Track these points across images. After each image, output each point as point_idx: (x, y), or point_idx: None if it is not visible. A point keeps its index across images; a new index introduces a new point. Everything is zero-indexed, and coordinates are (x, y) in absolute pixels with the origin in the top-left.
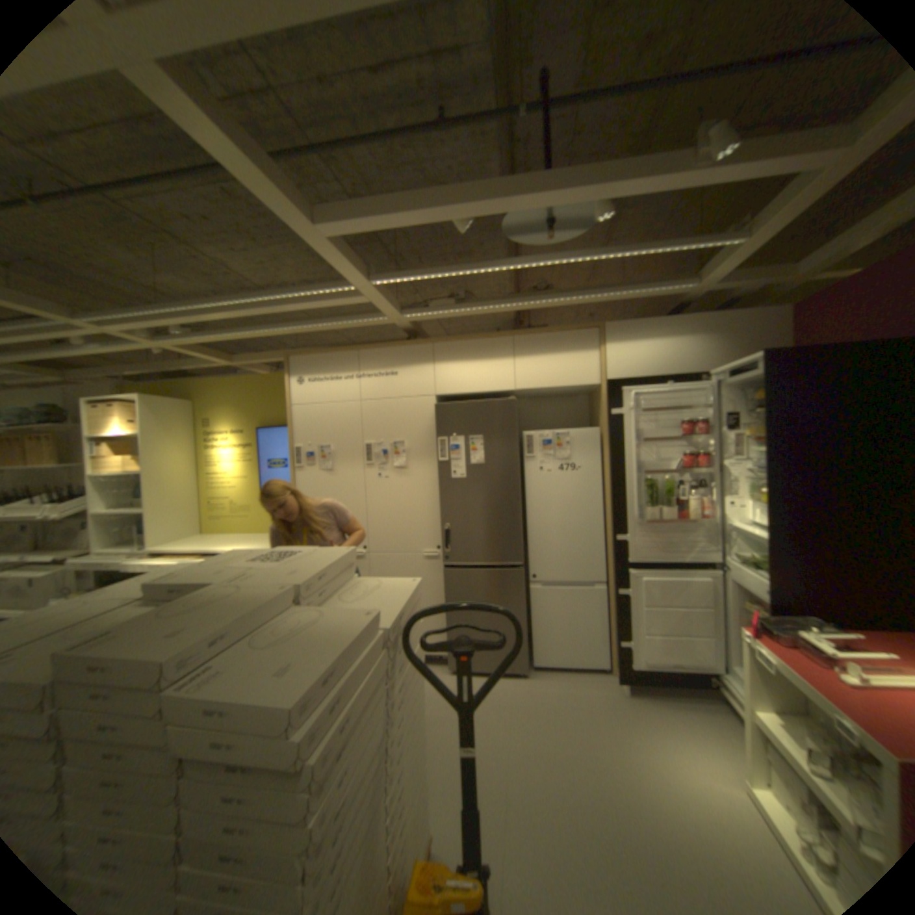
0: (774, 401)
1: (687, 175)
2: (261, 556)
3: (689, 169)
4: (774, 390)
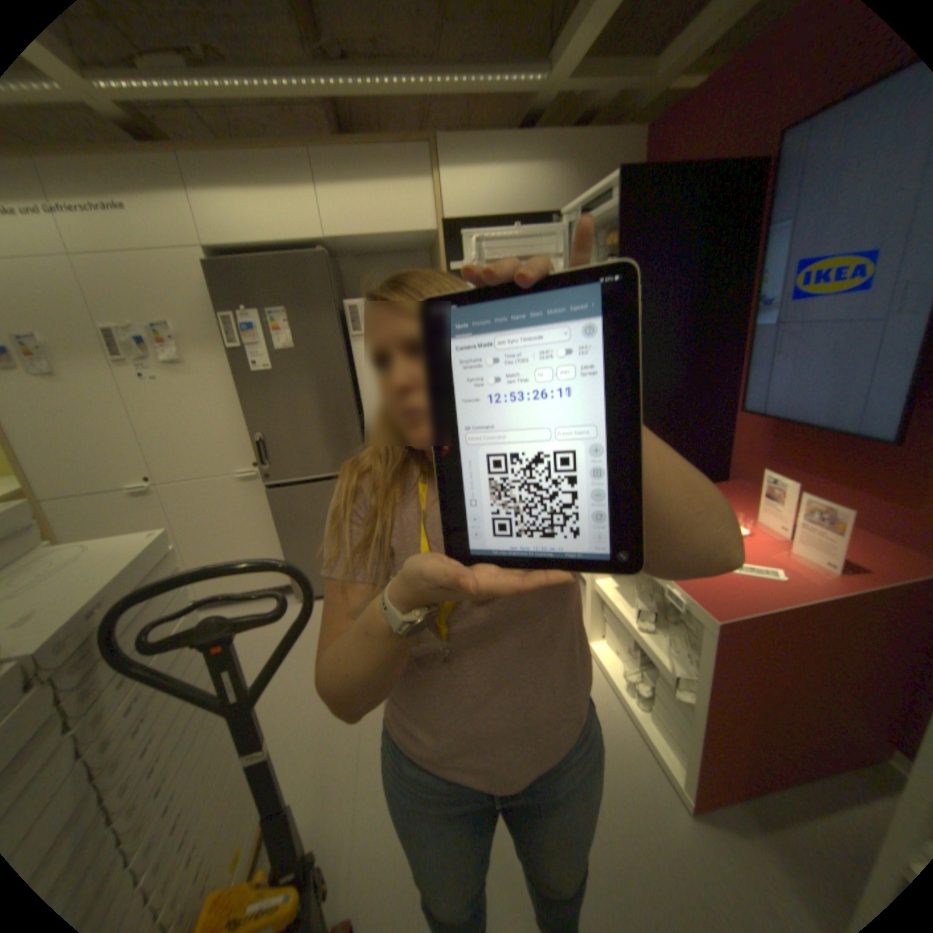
0: (627, 241)
1: None
2: None
3: None
4: (627, 226)
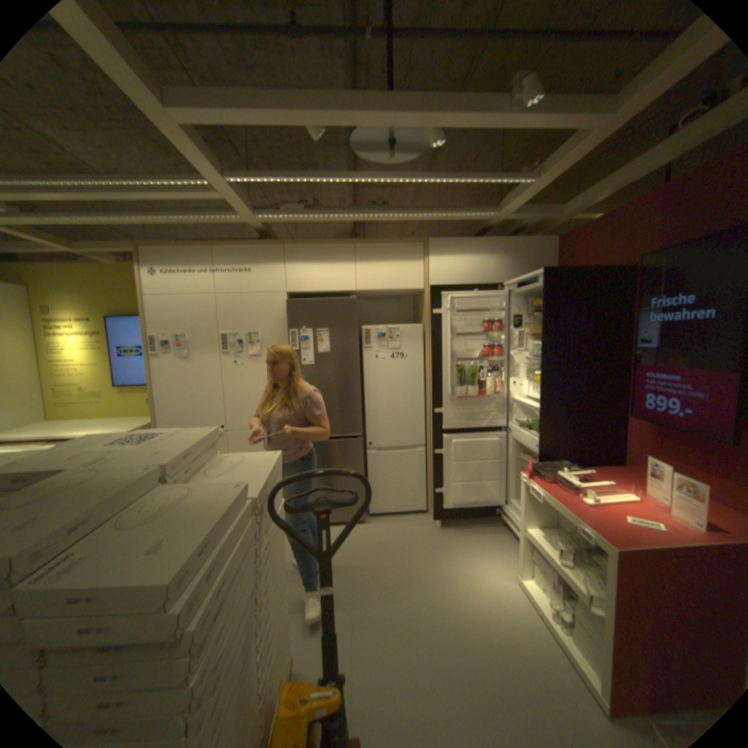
0: (548, 307)
1: (503, 116)
2: (118, 439)
3: (505, 112)
4: (548, 299)
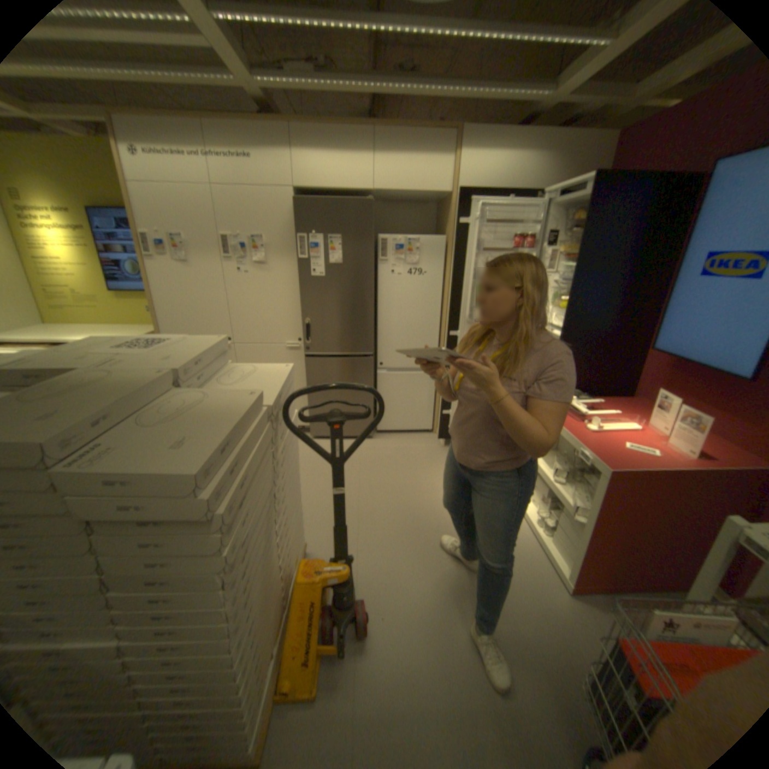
0: (591, 221)
1: None
2: (123, 343)
3: None
4: (593, 211)
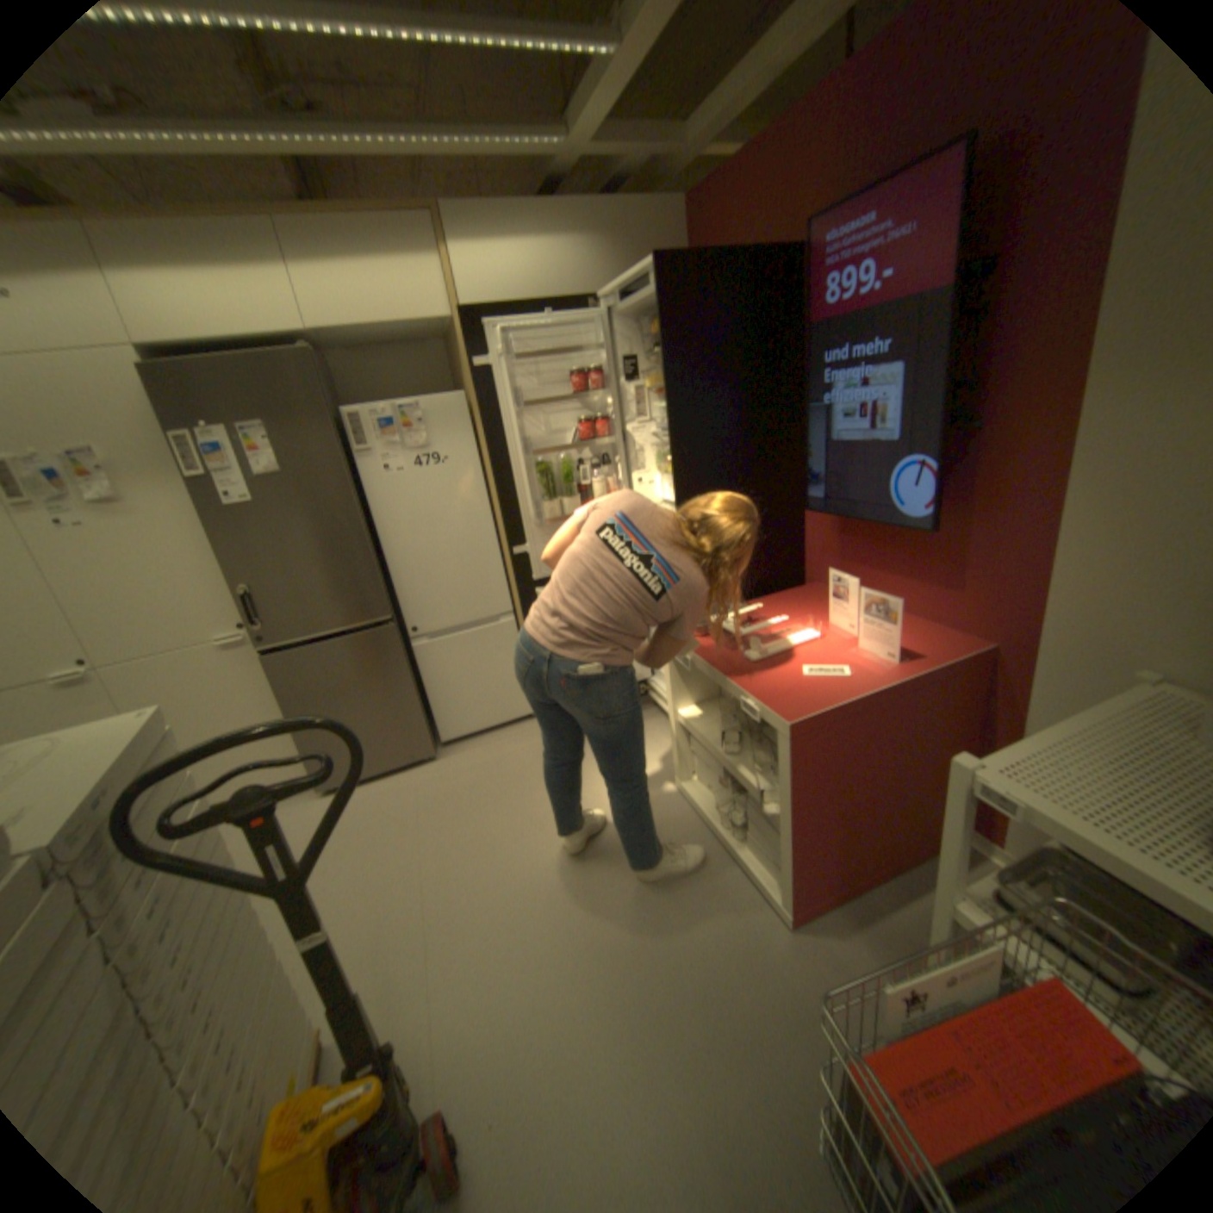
0: (669, 333)
1: None
2: None
3: None
4: (668, 317)
